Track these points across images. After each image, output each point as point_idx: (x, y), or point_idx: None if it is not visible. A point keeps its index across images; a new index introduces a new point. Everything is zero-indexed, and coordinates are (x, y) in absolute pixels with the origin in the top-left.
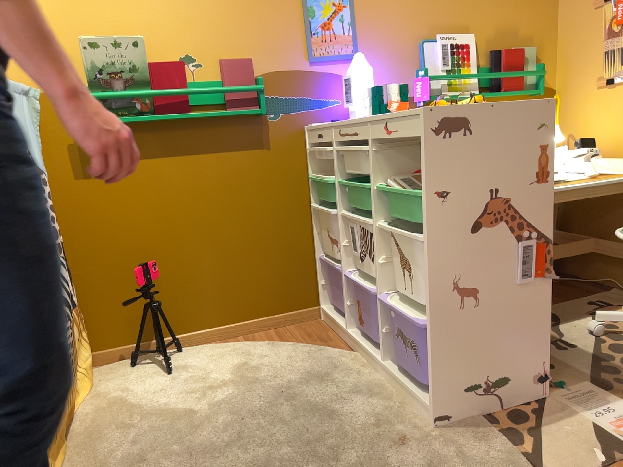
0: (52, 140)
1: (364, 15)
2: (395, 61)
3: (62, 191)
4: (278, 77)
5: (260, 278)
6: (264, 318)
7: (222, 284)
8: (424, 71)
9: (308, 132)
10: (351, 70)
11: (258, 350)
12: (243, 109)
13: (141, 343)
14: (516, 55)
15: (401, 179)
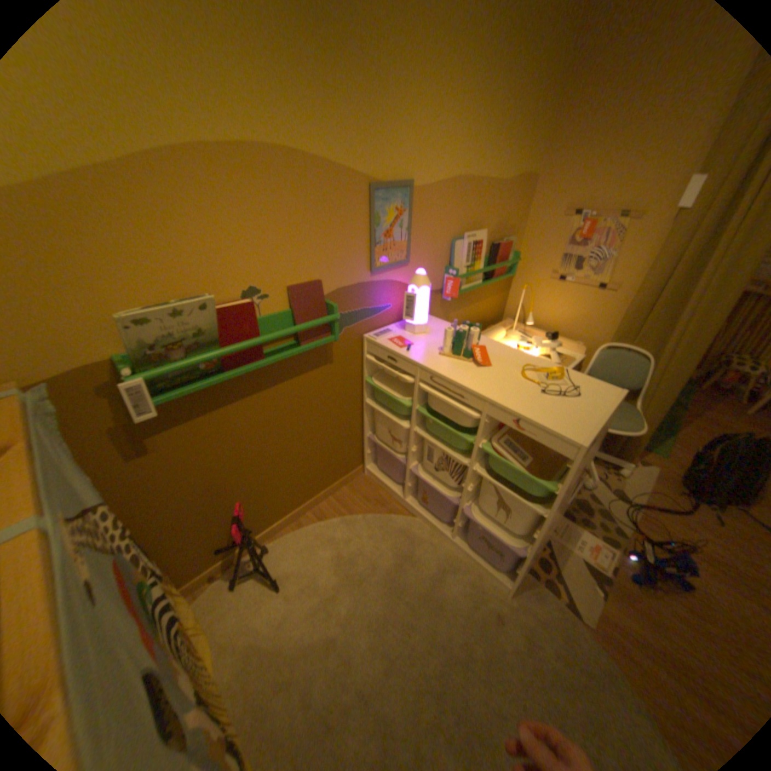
0: (81, 433)
1: (418, 219)
2: (434, 260)
3: (111, 481)
4: (343, 294)
5: (322, 466)
6: (325, 492)
7: (293, 484)
8: (455, 272)
9: (368, 344)
10: (414, 287)
11: (339, 534)
12: (317, 340)
13: (227, 558)
14: (508, 247)
15: (504, 443)
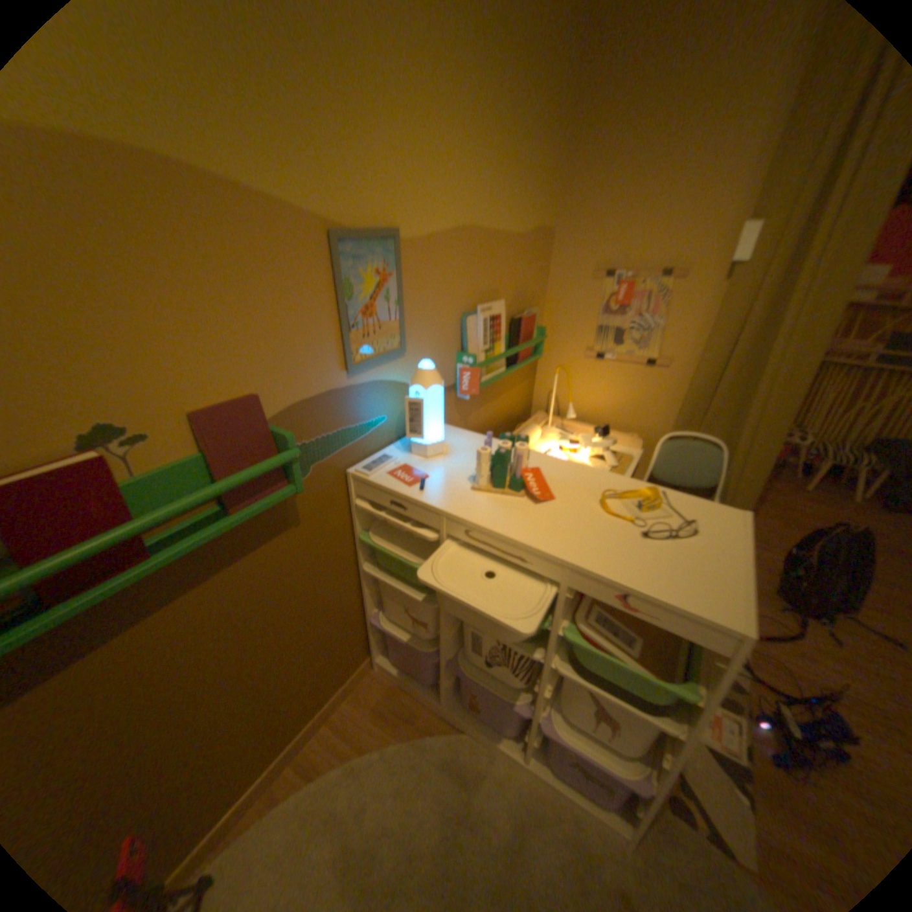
0: None
1: (412, 285)
2: (441, 344)
3: None
4: (304, 410)
5: (302, 687)
6: (312, 722)
7: (252, 737)
8: (472, 358)
9: (356, 482)
10: (419, 388)
11: (343, 800)
12: (262, 498)
13: None
14: (532, 320)
15: (597, 622)
